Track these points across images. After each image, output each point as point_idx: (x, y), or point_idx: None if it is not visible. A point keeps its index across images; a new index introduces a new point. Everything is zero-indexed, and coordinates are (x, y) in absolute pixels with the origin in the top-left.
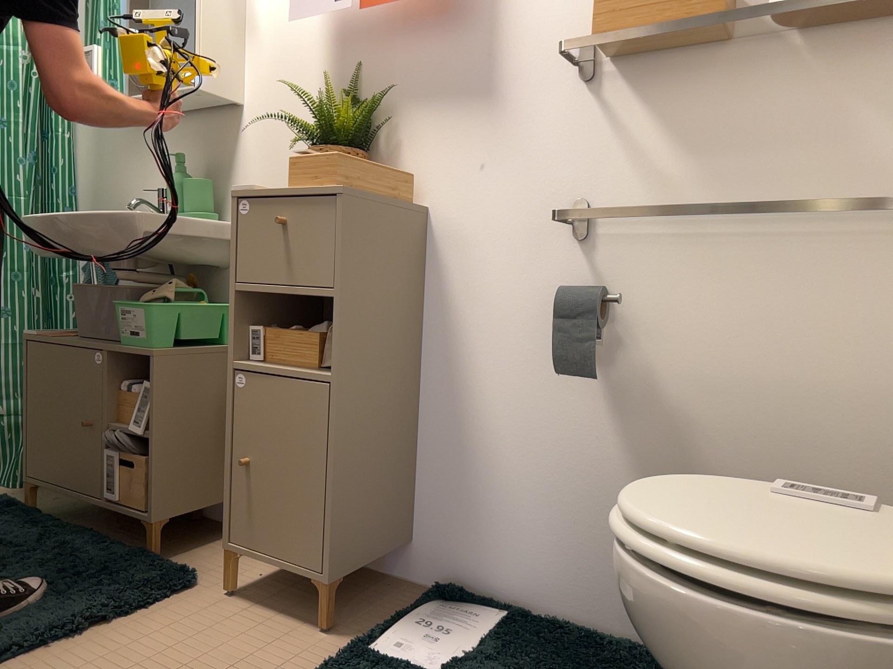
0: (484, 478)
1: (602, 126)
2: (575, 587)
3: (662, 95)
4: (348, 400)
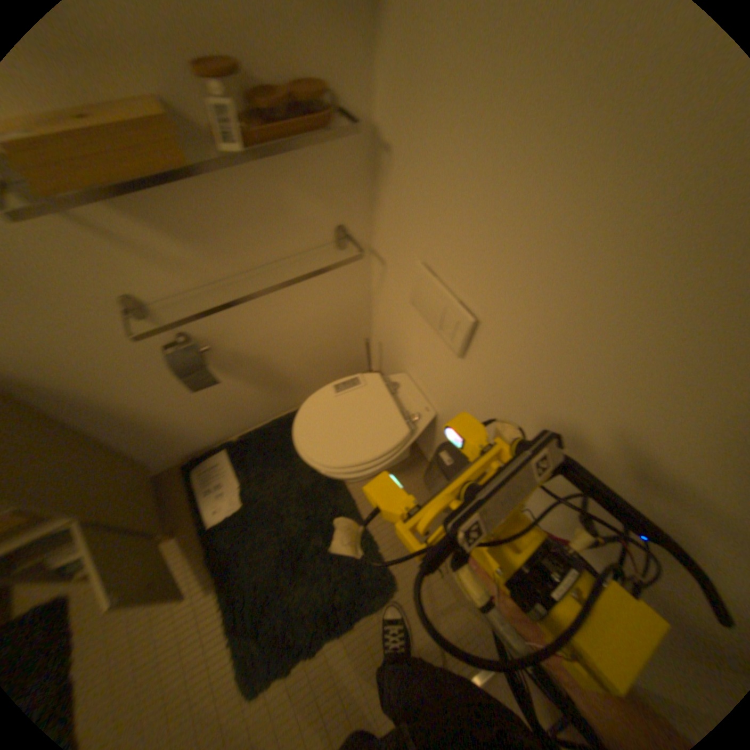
0: (167, 432)
1: (91, 238)
2: (241, 424)
3: (137, 200)
4: (86, 513)
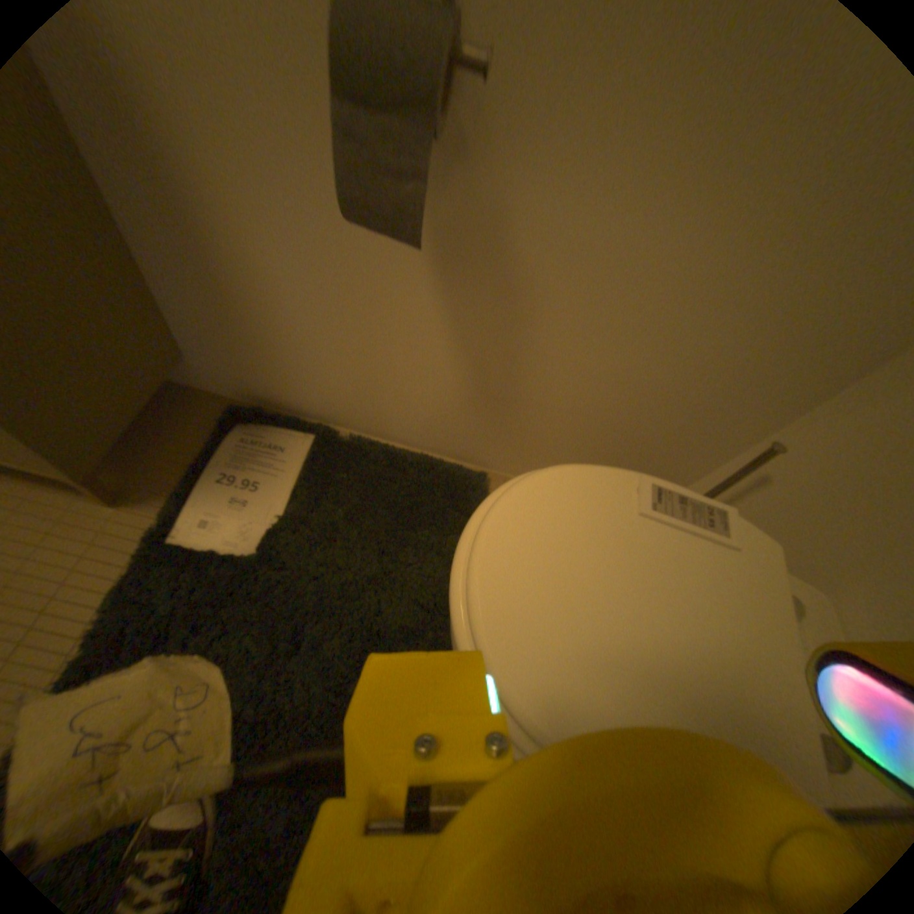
0: (261, 322)
1: None
2: (384, 423)
3: None
4: None
